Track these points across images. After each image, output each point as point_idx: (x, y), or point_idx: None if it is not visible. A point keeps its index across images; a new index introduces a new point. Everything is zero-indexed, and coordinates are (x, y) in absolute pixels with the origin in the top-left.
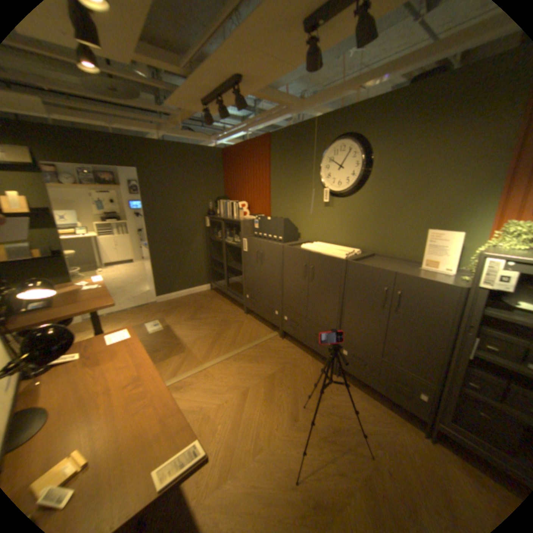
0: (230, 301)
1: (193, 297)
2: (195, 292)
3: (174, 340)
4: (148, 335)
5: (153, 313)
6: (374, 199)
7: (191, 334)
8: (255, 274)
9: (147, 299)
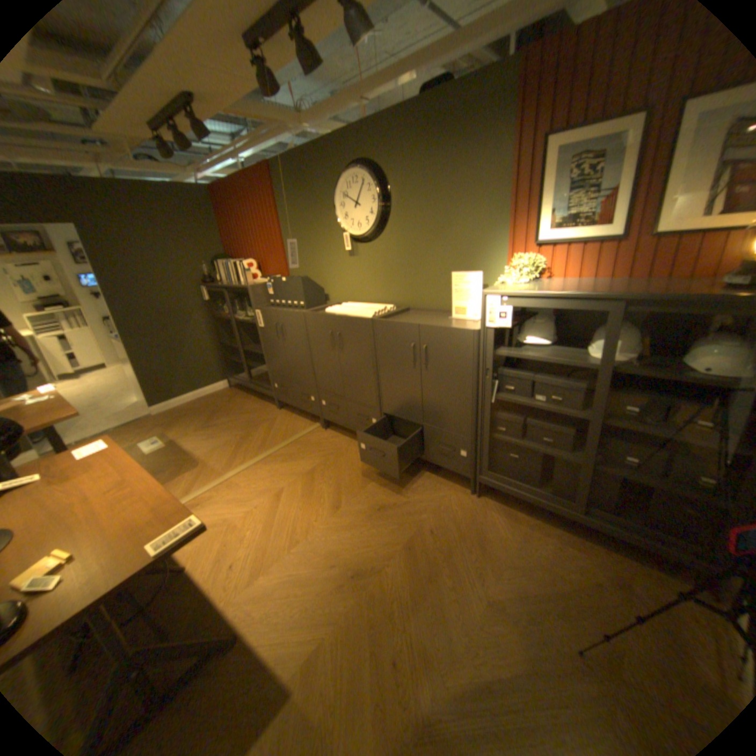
0: (258, 396)
1: (206, 399)
2: (207, 394)
3: (184, 455)
4: (145, 456)
5: (148, 428)
6: (400, 242)
7: (205, 444)
8: (280, 355)
9: (137, 413)
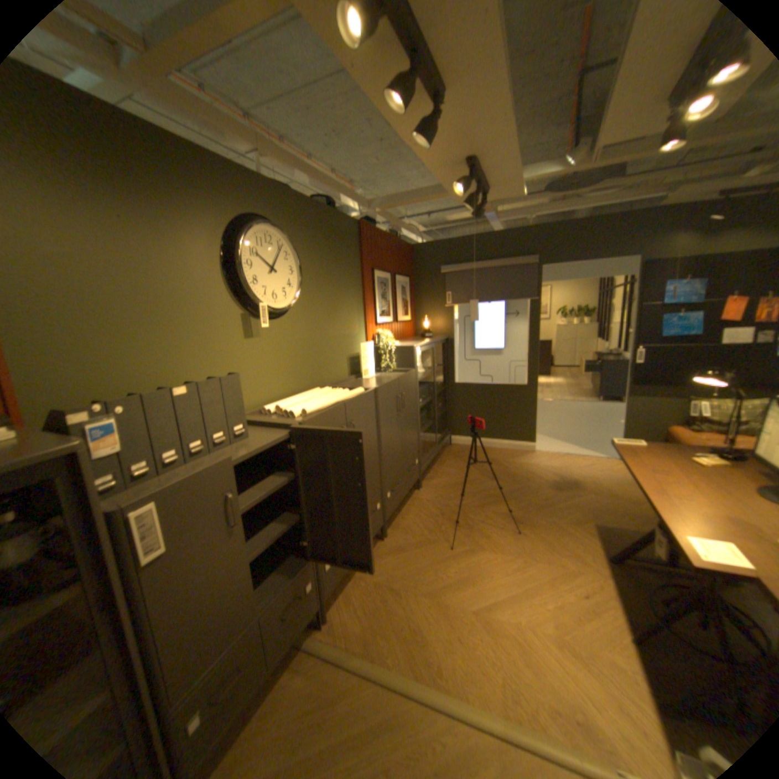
0: None
1: None
2: None
3: None
4: None
5: None
6: (307, 320)
7: None
8: (227, 582)
9: None
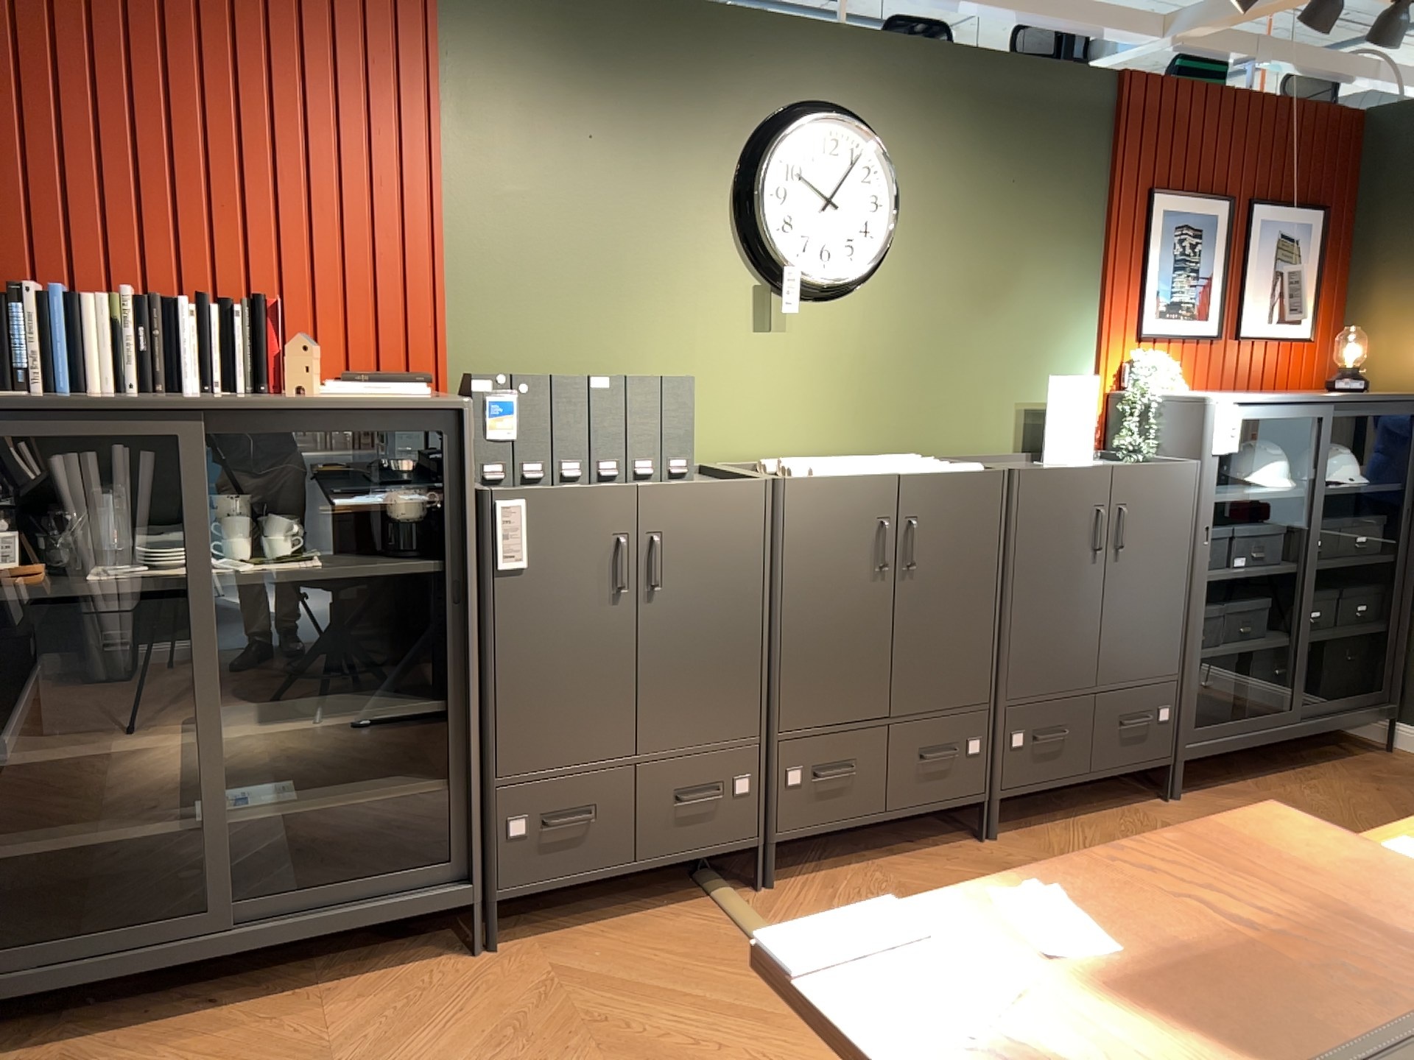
0: (238, 994)
1: None
2: None
3: None
4: None
5: None
6: (907, 309)
7: None
8: (594, 668)
9: None
